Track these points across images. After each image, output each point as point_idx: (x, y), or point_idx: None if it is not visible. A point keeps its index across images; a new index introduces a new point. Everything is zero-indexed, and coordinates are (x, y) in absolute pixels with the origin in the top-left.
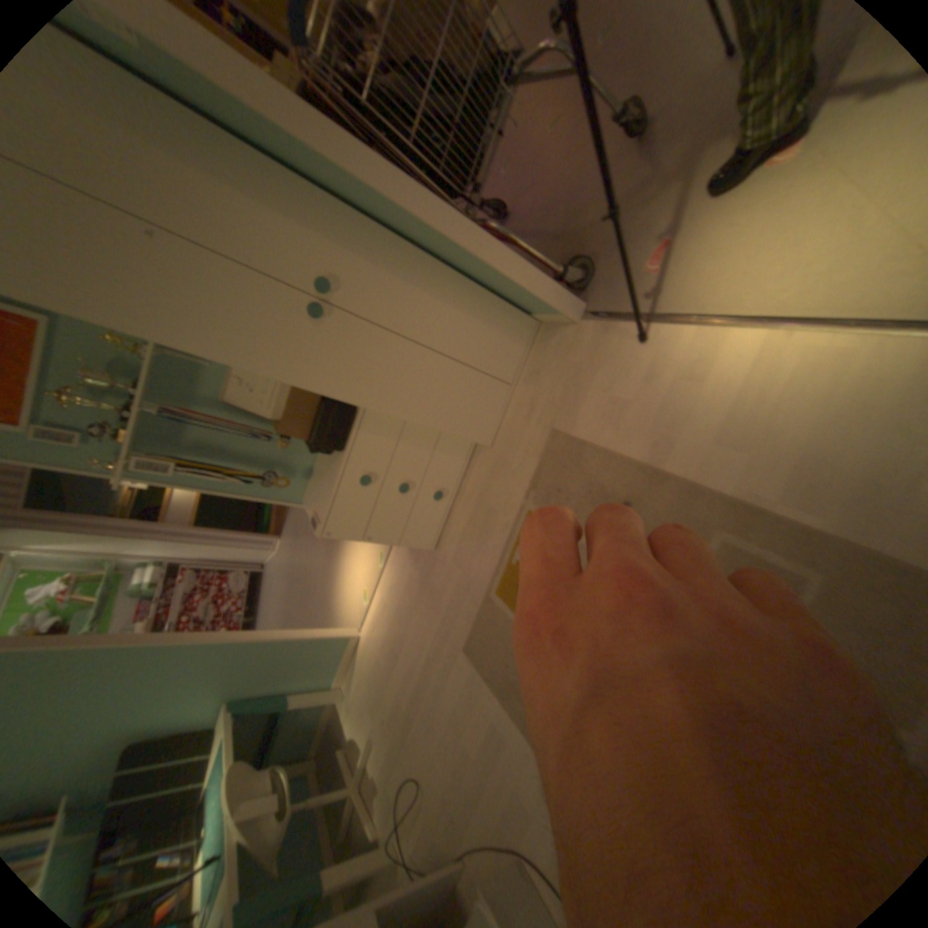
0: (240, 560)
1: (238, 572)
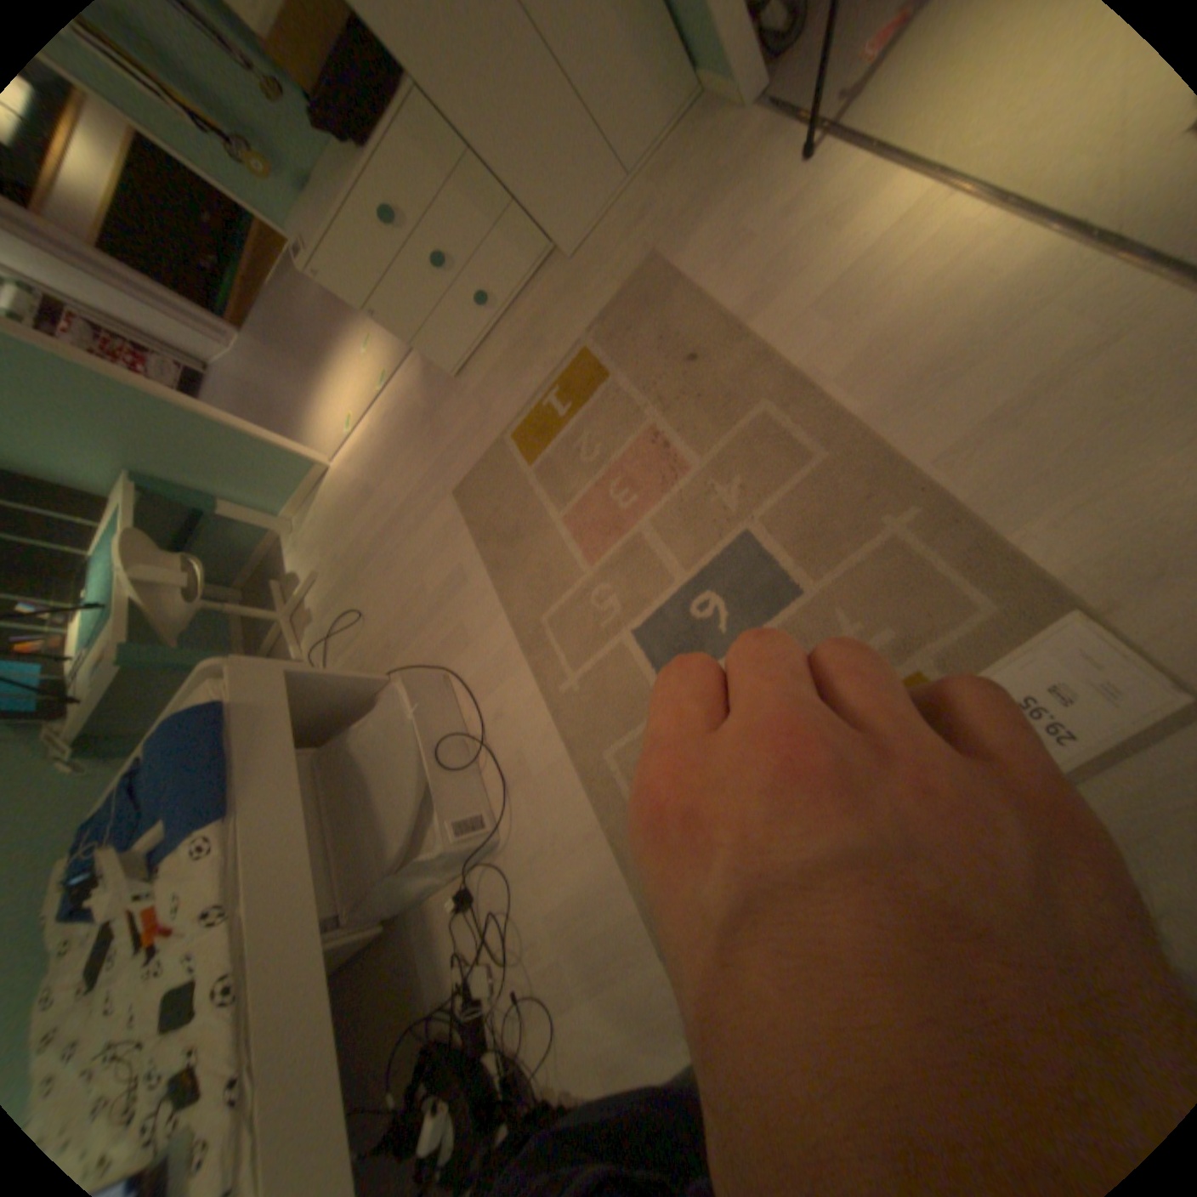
0: (171, 346)
1: (165, 362)
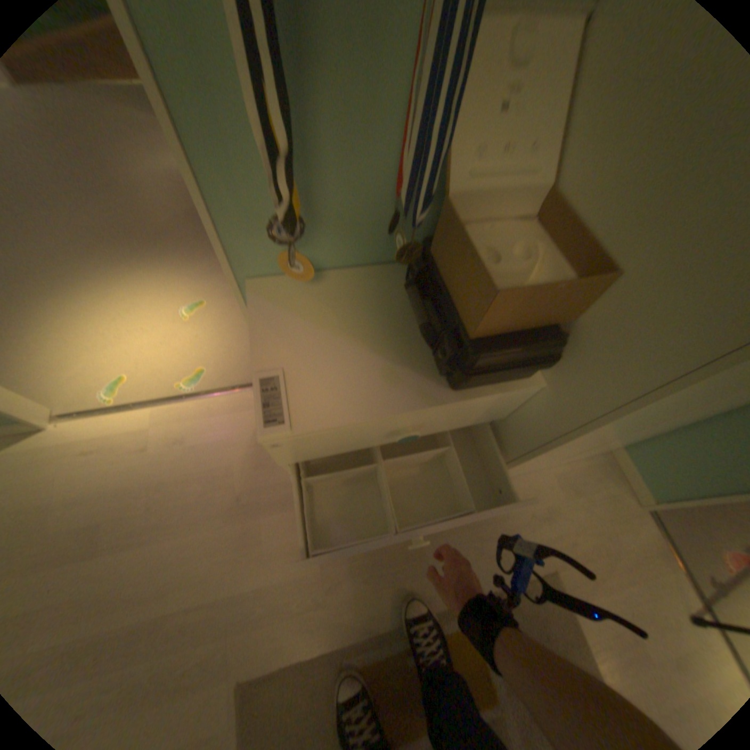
0: None
1: None
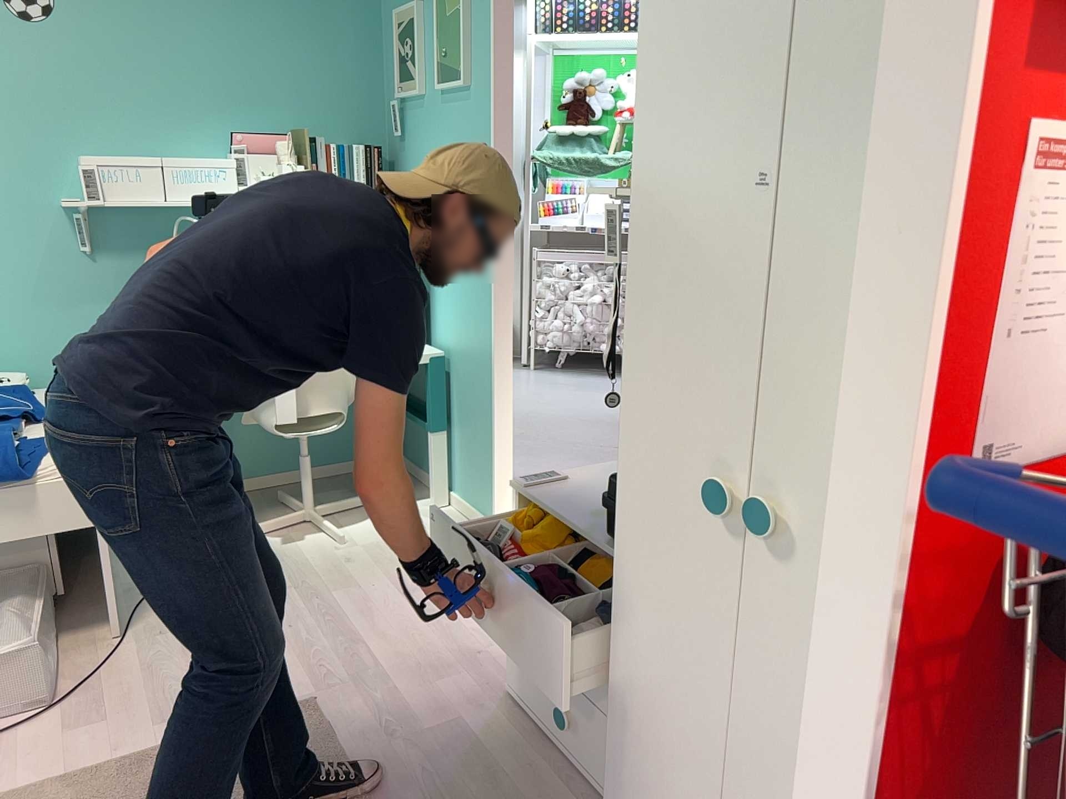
0: None
1: None
